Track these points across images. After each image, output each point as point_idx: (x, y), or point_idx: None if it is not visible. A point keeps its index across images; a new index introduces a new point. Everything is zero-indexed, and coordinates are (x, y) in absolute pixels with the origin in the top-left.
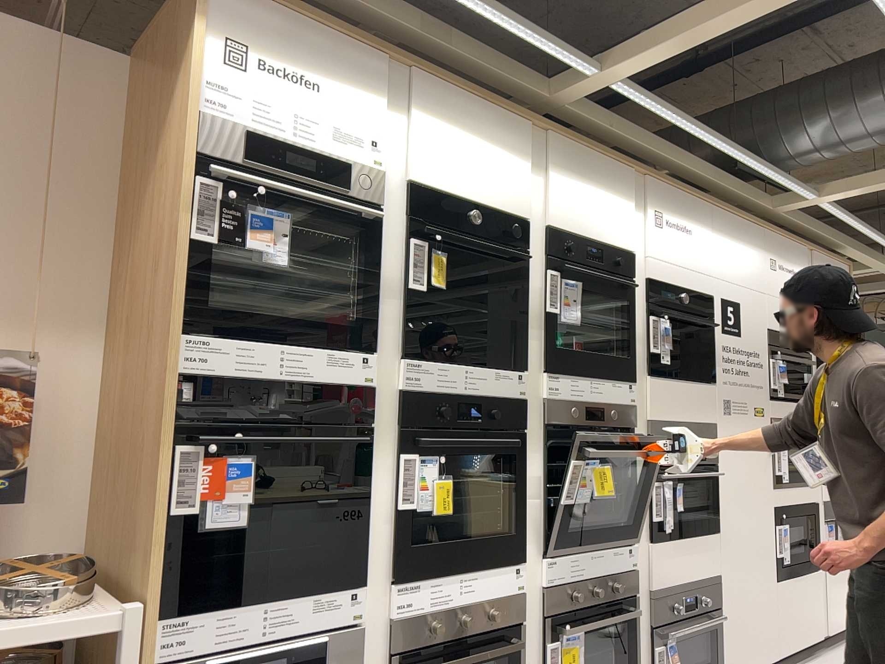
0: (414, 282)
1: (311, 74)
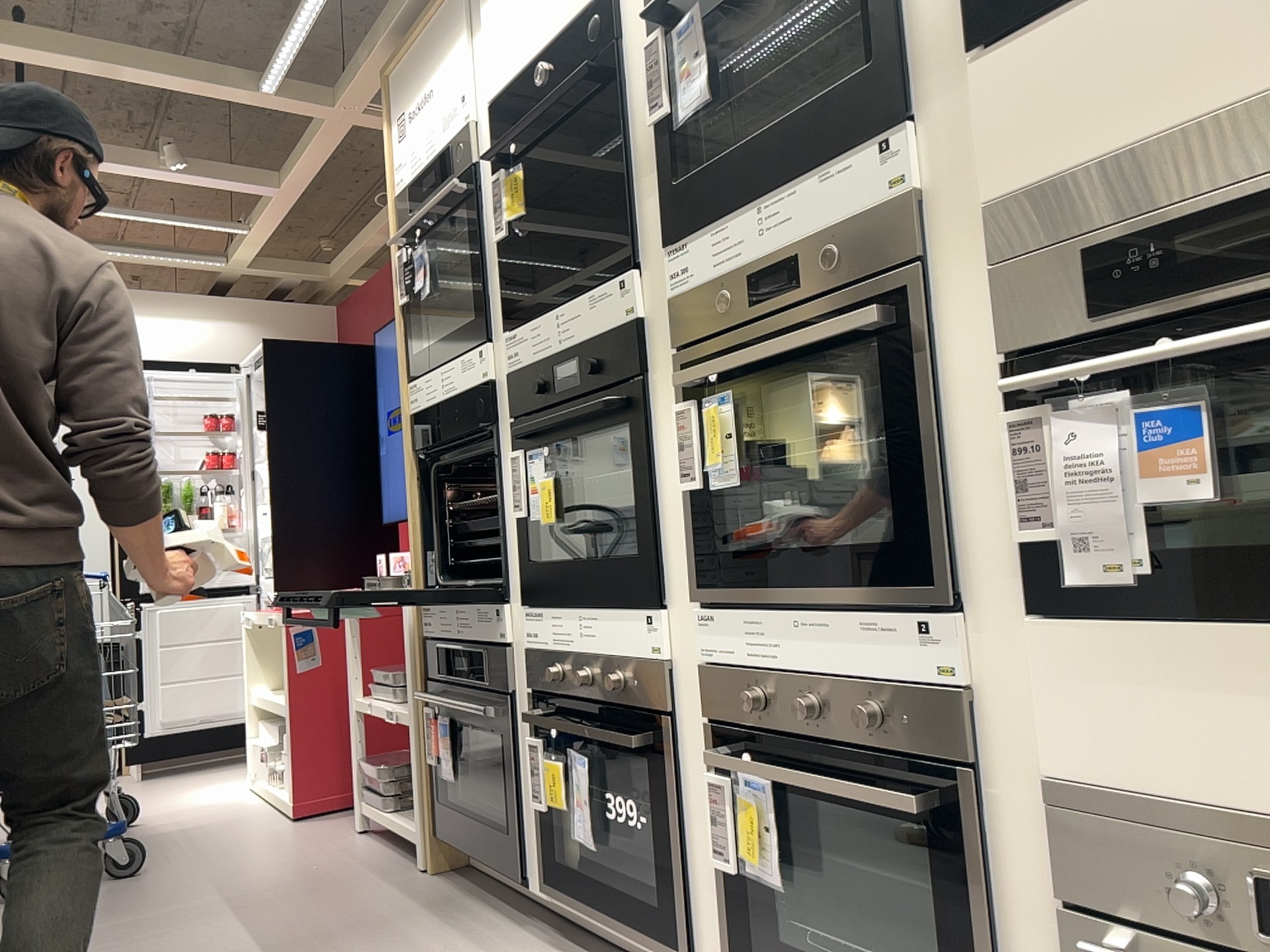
0: (494, 230)
1: (422, 81)
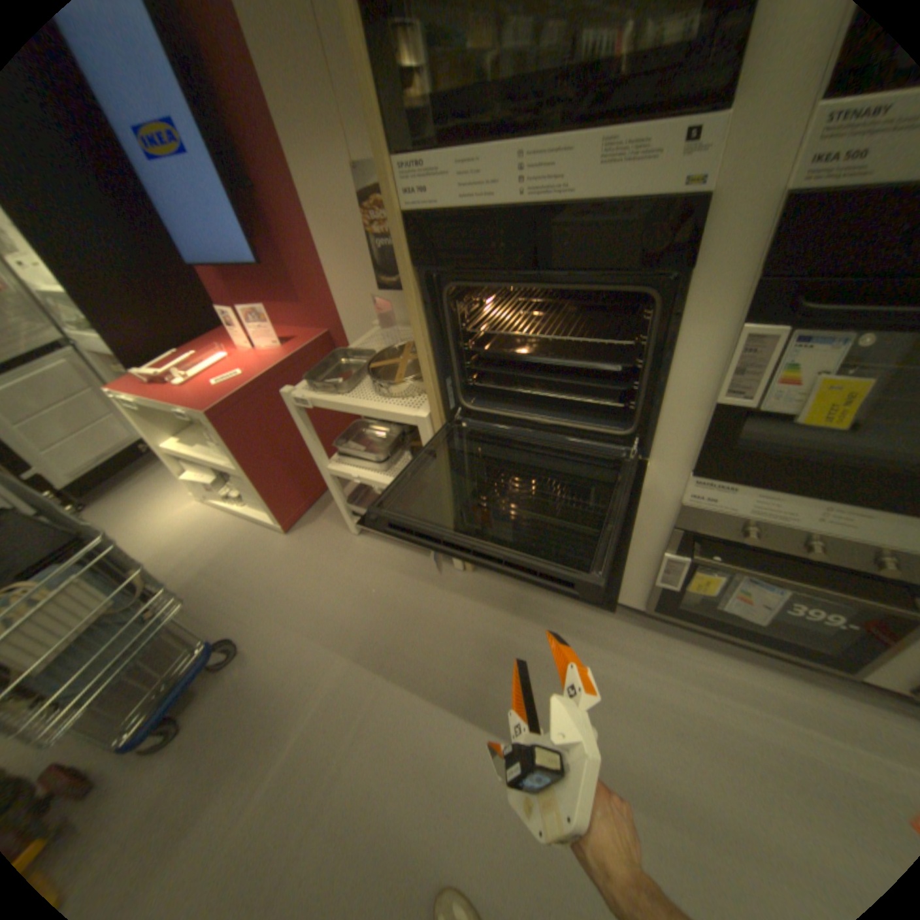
0: None
1: None
